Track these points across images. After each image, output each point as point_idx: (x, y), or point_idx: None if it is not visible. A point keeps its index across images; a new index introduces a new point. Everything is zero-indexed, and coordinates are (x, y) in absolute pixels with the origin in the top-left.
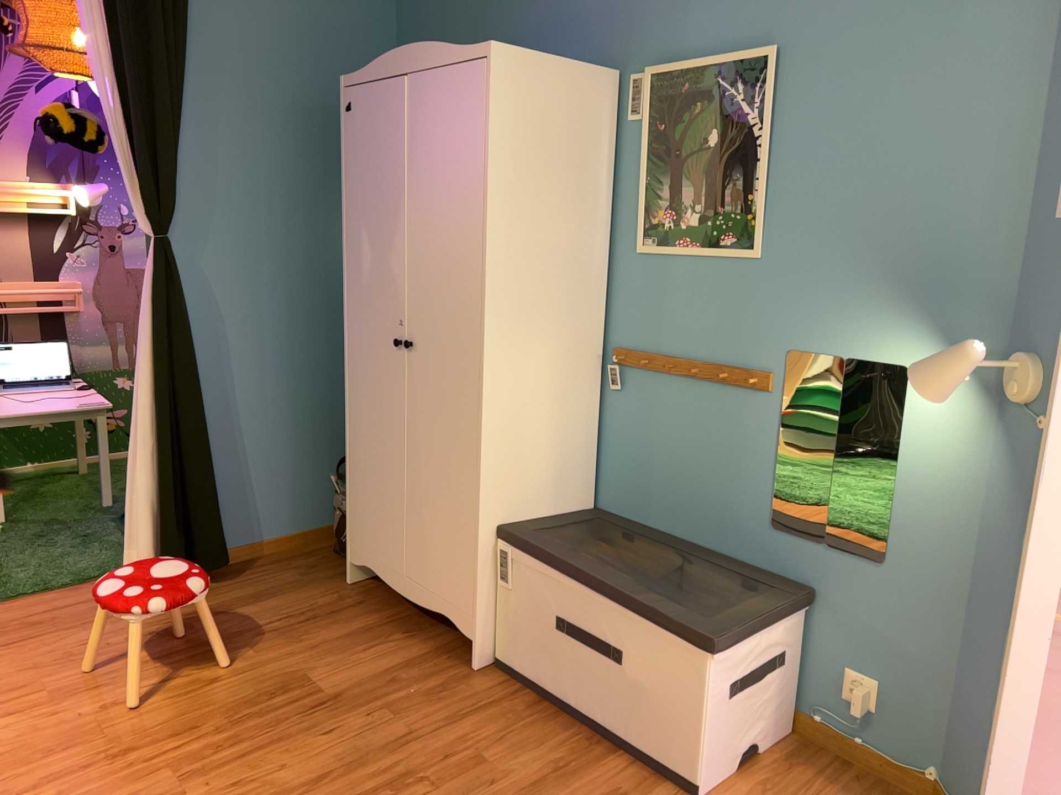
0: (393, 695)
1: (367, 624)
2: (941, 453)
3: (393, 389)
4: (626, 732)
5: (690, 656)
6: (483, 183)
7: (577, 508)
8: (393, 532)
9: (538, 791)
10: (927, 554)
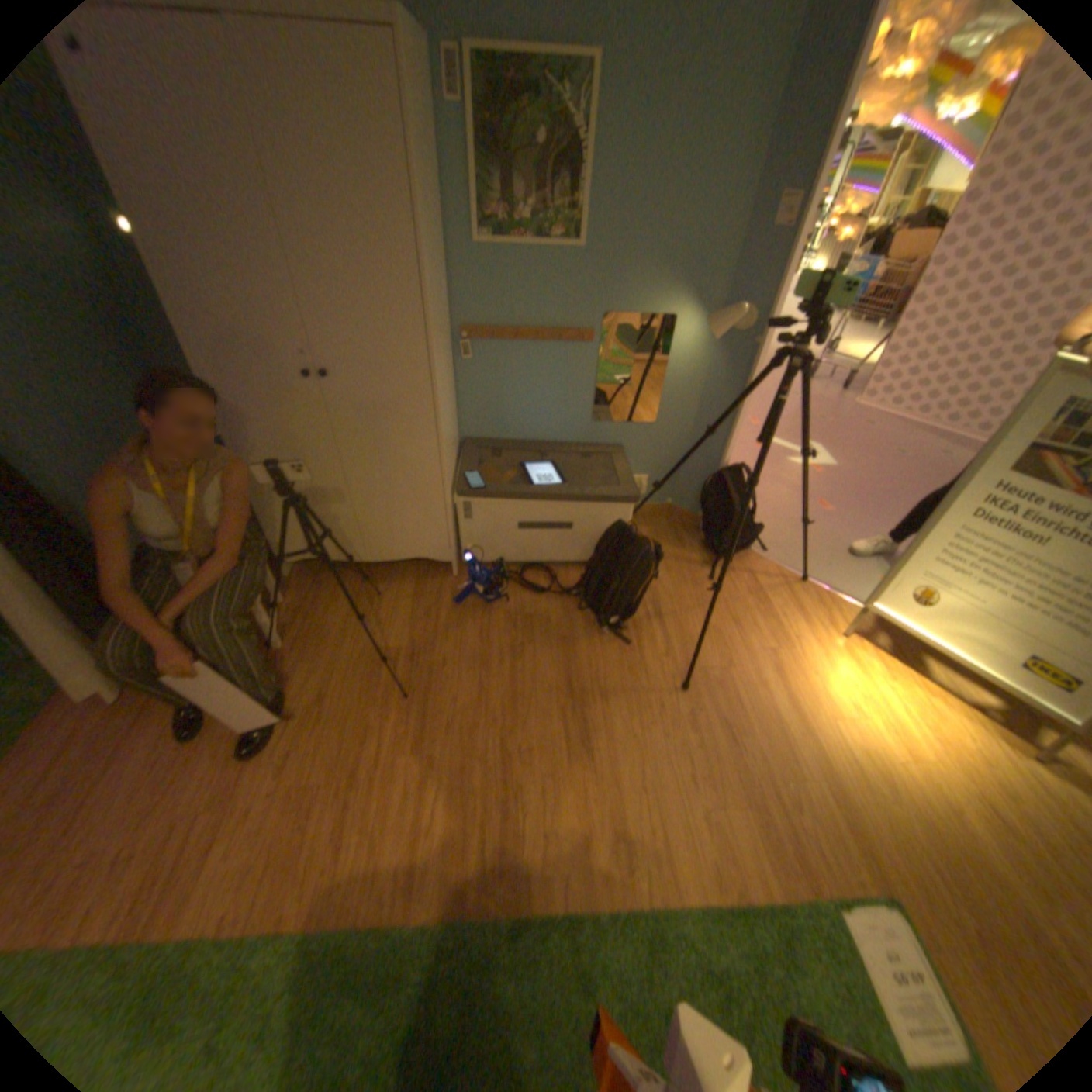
0: (439, 619)
1: (351, 592)
2: (688, 362)
3: (308, 417)
4: (572, 558)
5: (617, 509)
6: (414, 203)
7: (465, 451)
8: (341, 525)
9: (567, 609)
10: (676, 413)
